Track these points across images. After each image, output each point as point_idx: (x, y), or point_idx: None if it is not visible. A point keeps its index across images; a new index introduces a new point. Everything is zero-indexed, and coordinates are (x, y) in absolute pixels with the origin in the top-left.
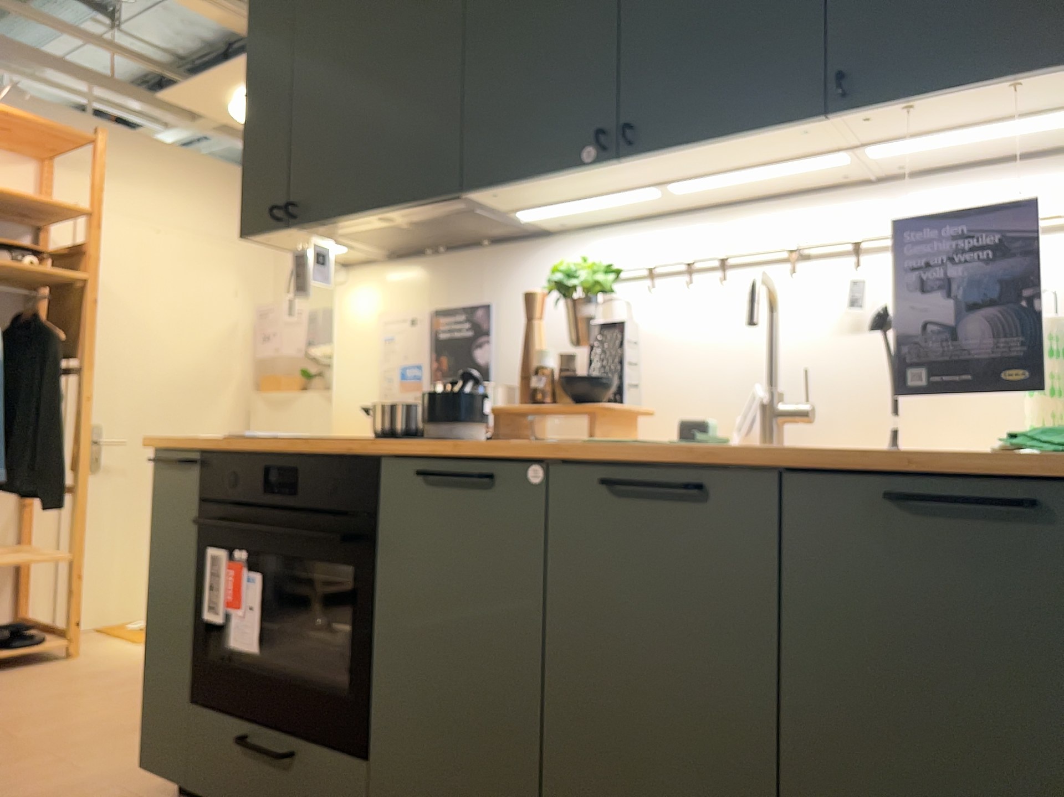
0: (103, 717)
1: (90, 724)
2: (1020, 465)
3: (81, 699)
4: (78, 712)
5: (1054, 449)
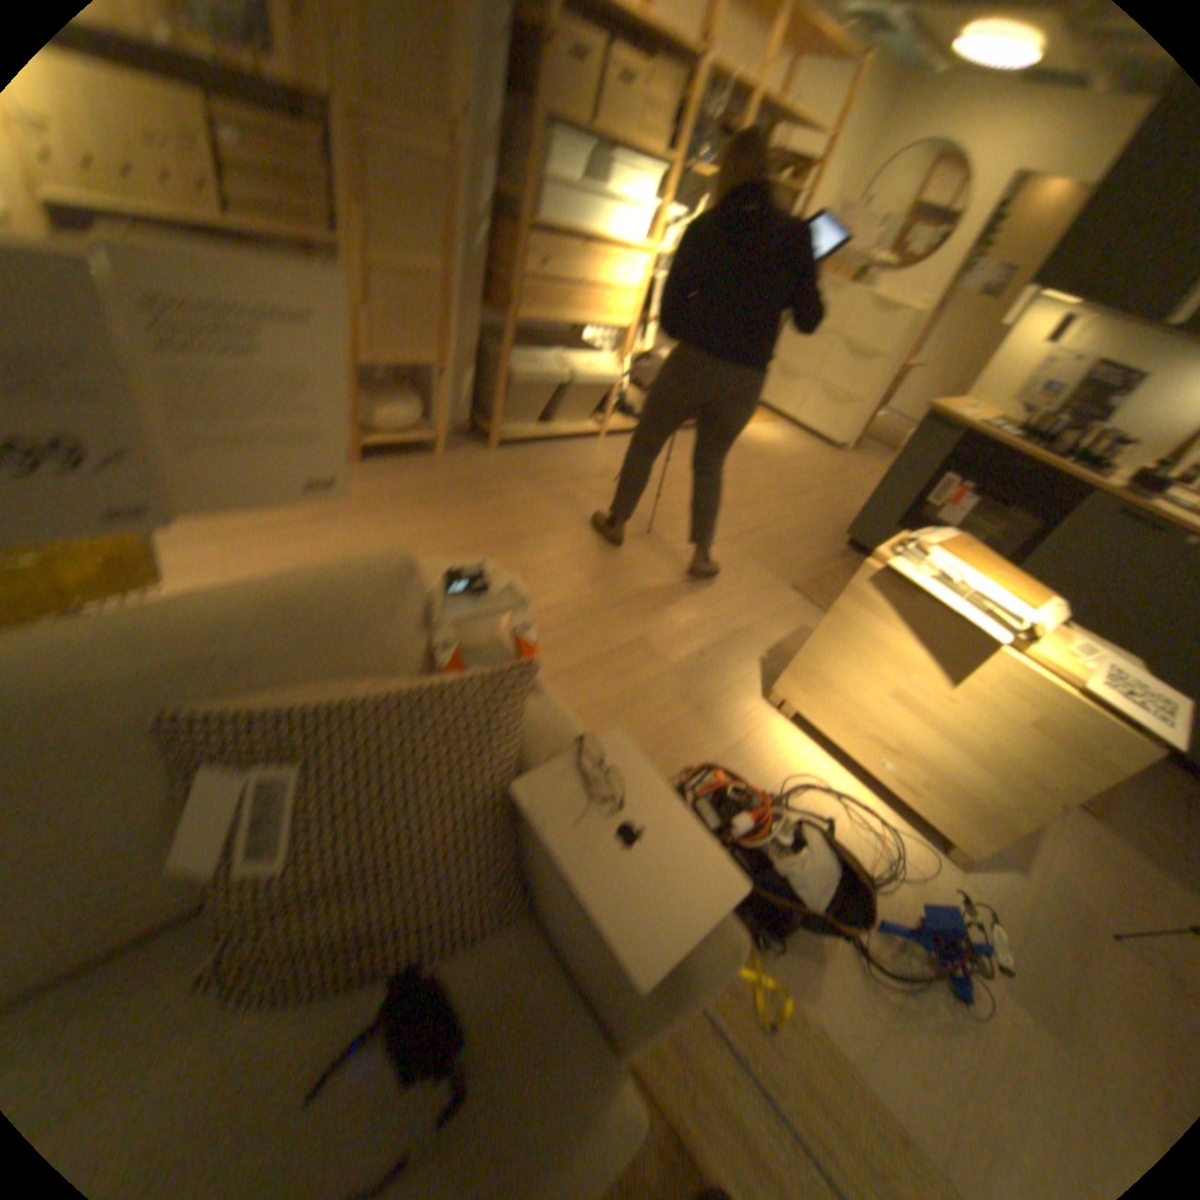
0: (772, 481)
1: (771, 484)
2: None
3: (750, 464)
4: (758, 474)
5: None
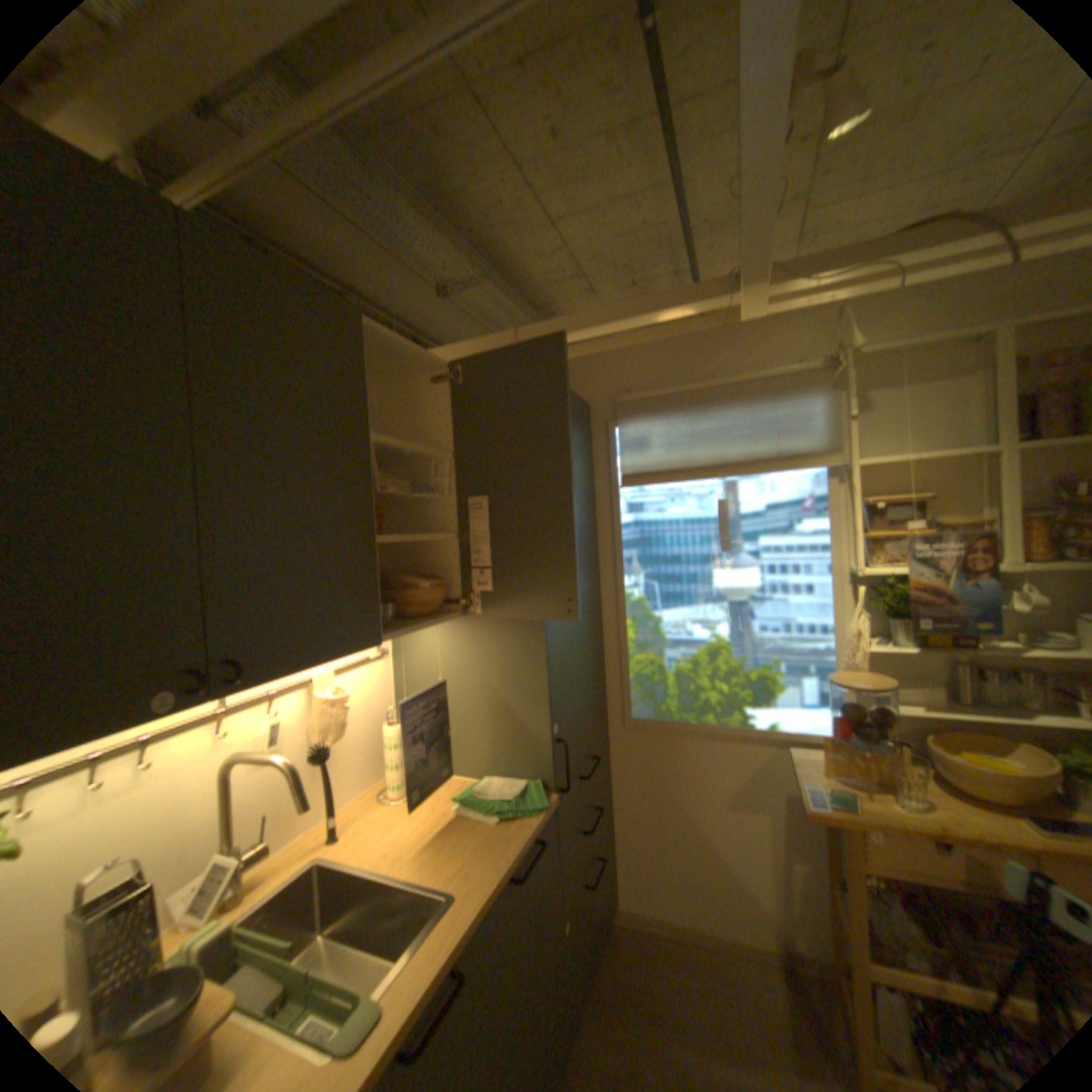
0: None
1: None
2: (539, 832)
3: None
4: None
5: (527, 815)
